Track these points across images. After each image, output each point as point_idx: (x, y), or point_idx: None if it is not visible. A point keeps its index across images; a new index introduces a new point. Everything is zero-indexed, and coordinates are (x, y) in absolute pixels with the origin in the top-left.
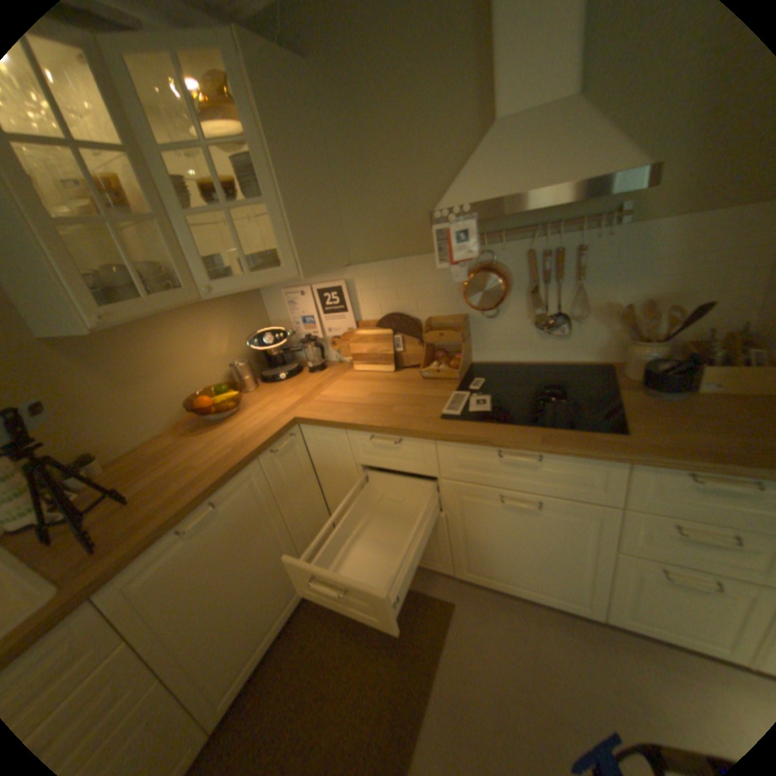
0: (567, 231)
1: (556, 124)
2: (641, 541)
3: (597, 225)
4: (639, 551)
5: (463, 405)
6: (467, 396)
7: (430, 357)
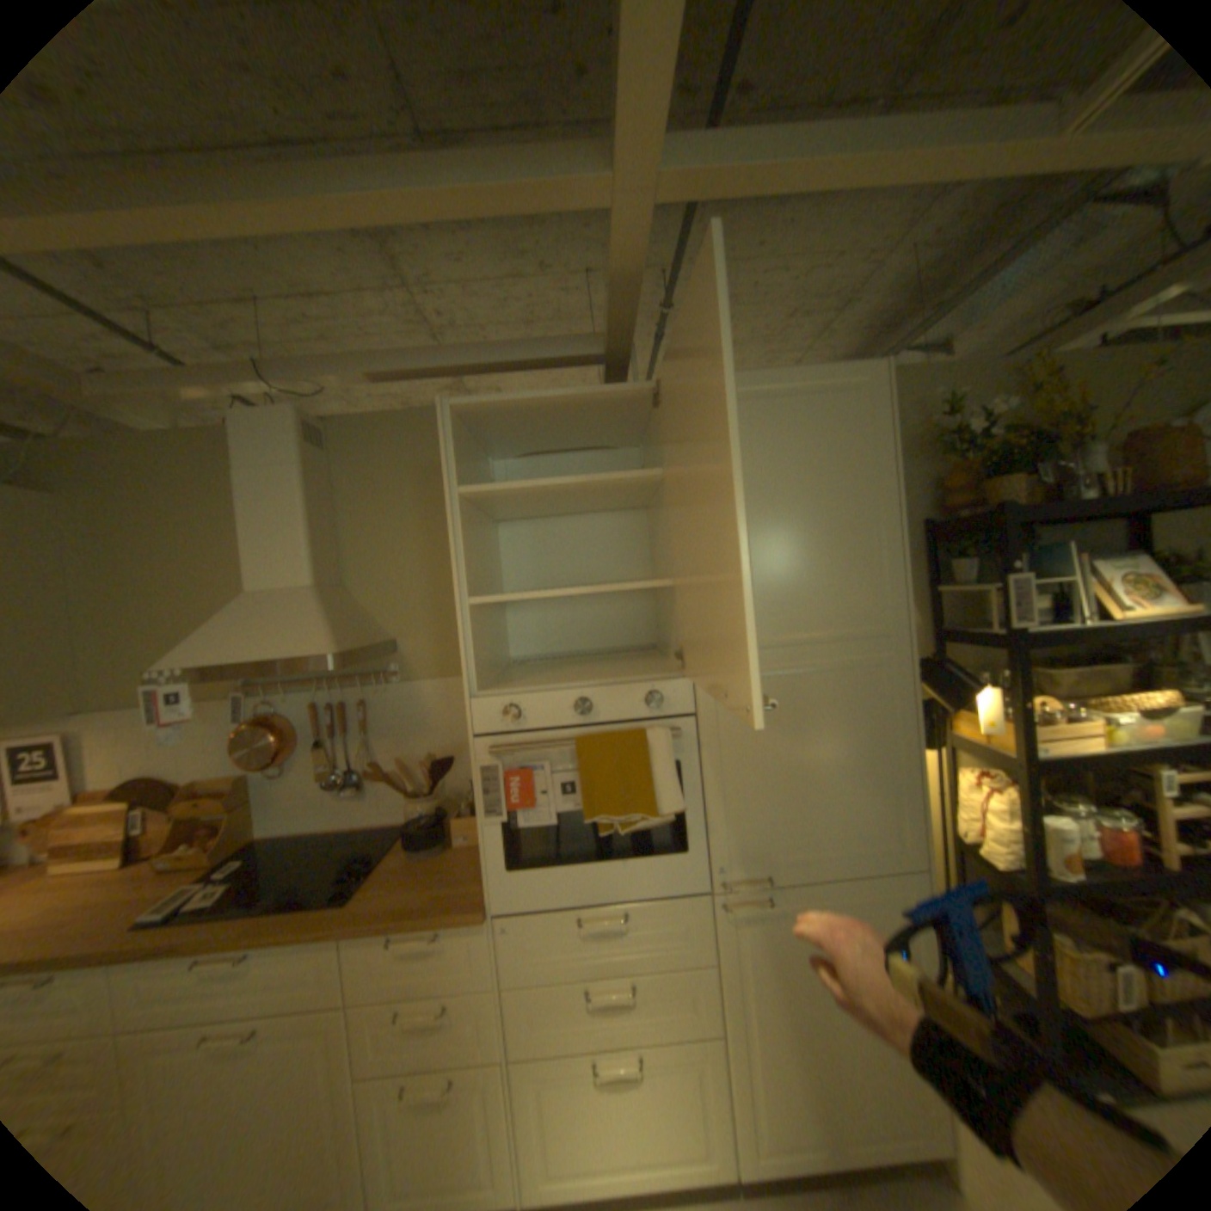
0: (346, 688)
1: (284, 610)
2: (368, 1052)
3: (373, 685)
4: (370, 1070)
5: (179, 907)
6: (196, 891)
7: (185, 841)
